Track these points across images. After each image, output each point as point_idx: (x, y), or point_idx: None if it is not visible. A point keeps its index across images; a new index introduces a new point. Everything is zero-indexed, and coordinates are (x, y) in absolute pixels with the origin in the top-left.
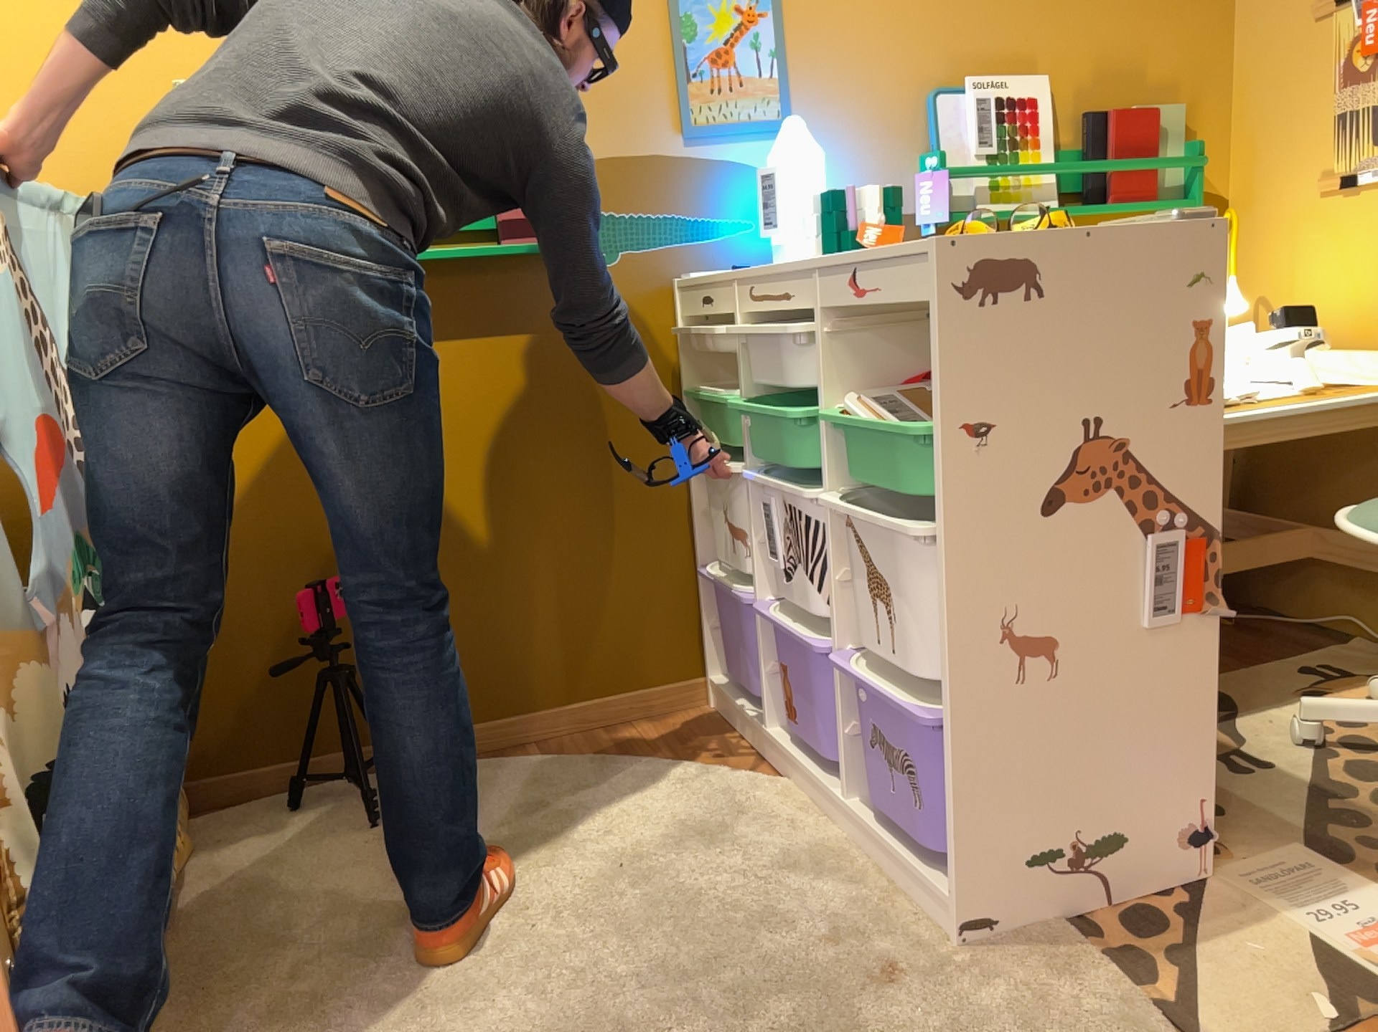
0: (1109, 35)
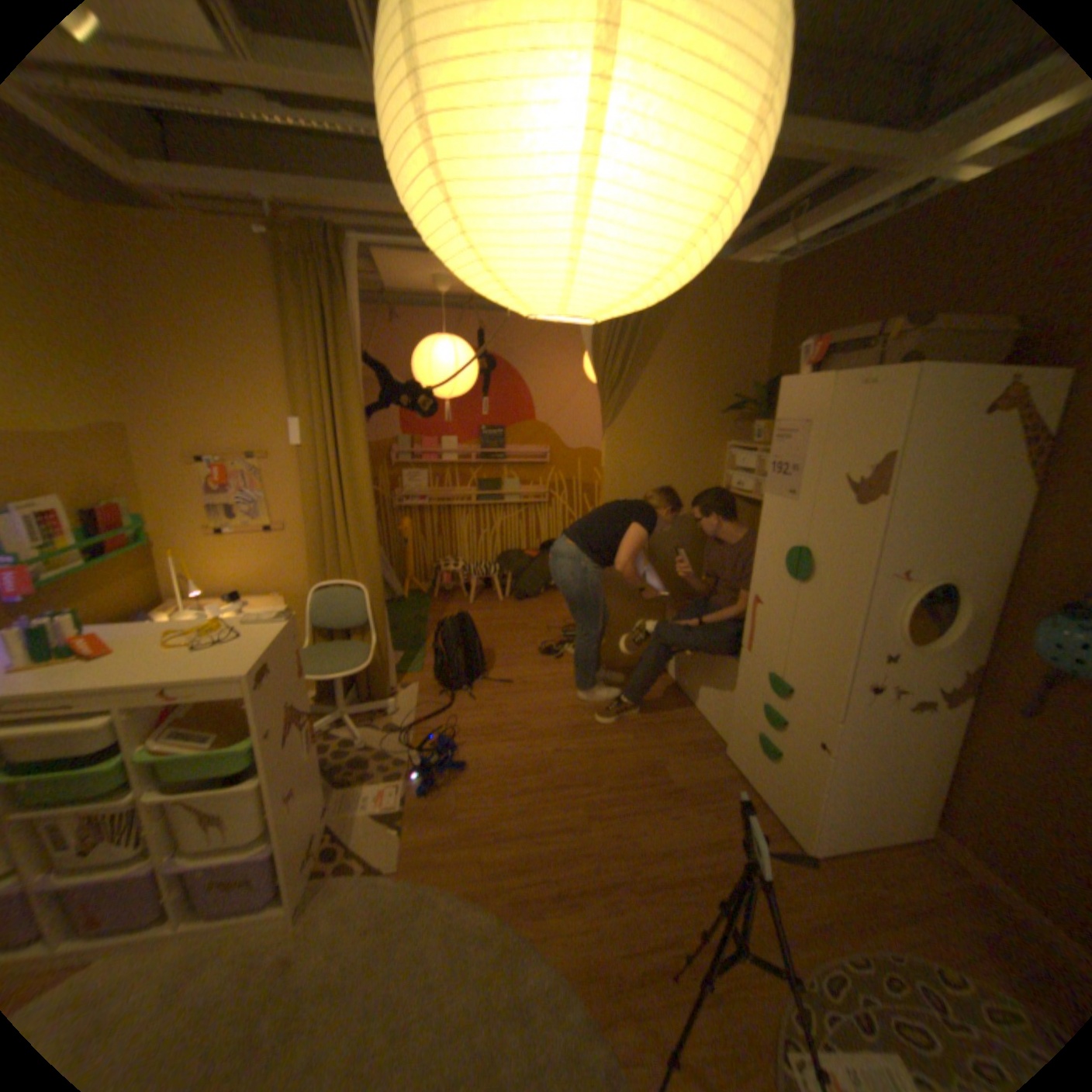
0: (81, 467)
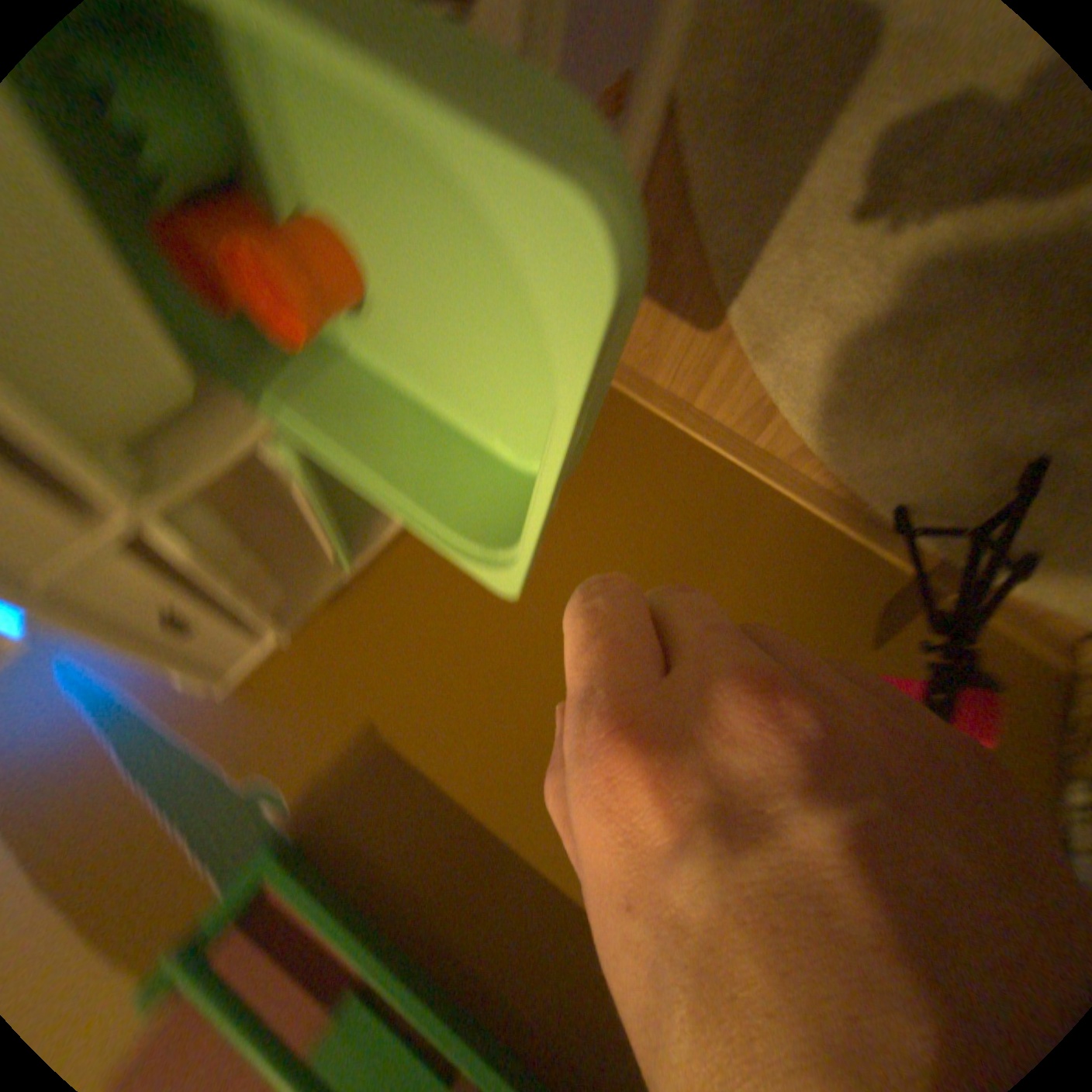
0: None
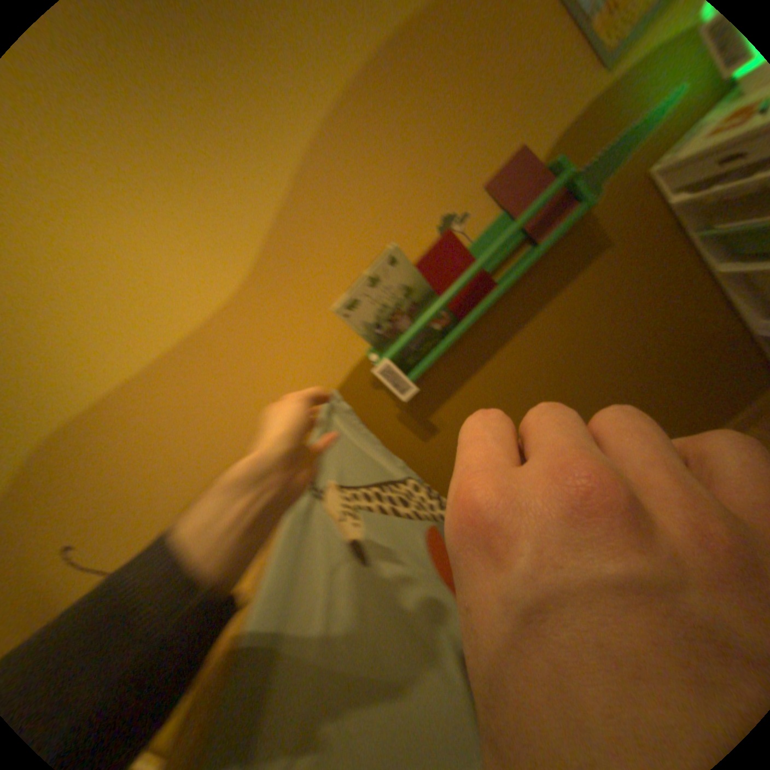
0: None
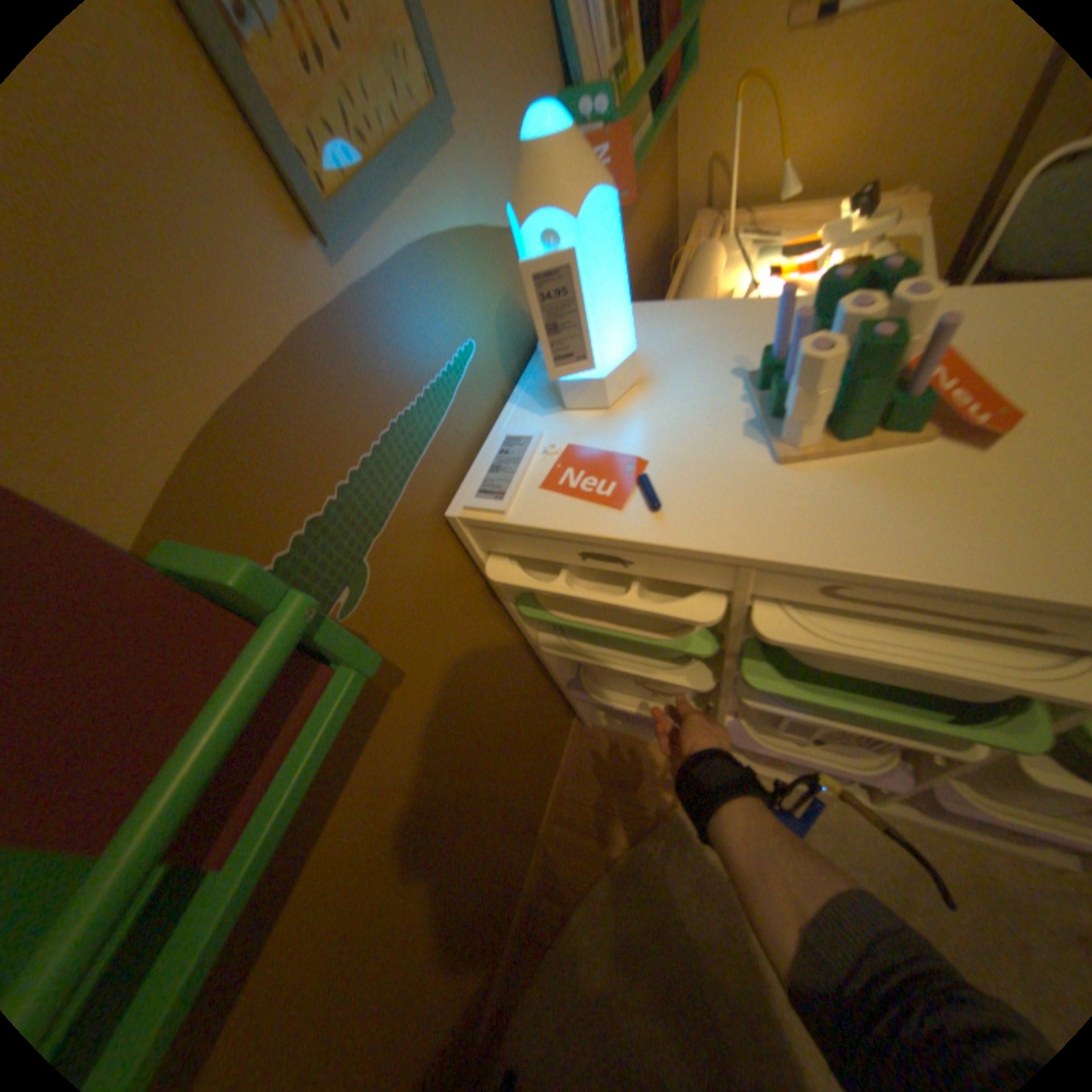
0: None
